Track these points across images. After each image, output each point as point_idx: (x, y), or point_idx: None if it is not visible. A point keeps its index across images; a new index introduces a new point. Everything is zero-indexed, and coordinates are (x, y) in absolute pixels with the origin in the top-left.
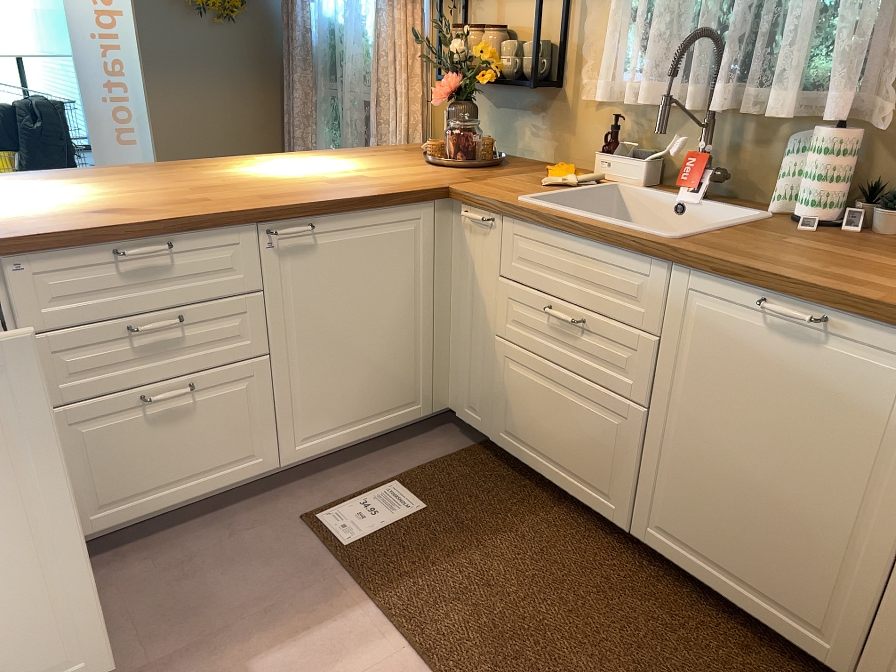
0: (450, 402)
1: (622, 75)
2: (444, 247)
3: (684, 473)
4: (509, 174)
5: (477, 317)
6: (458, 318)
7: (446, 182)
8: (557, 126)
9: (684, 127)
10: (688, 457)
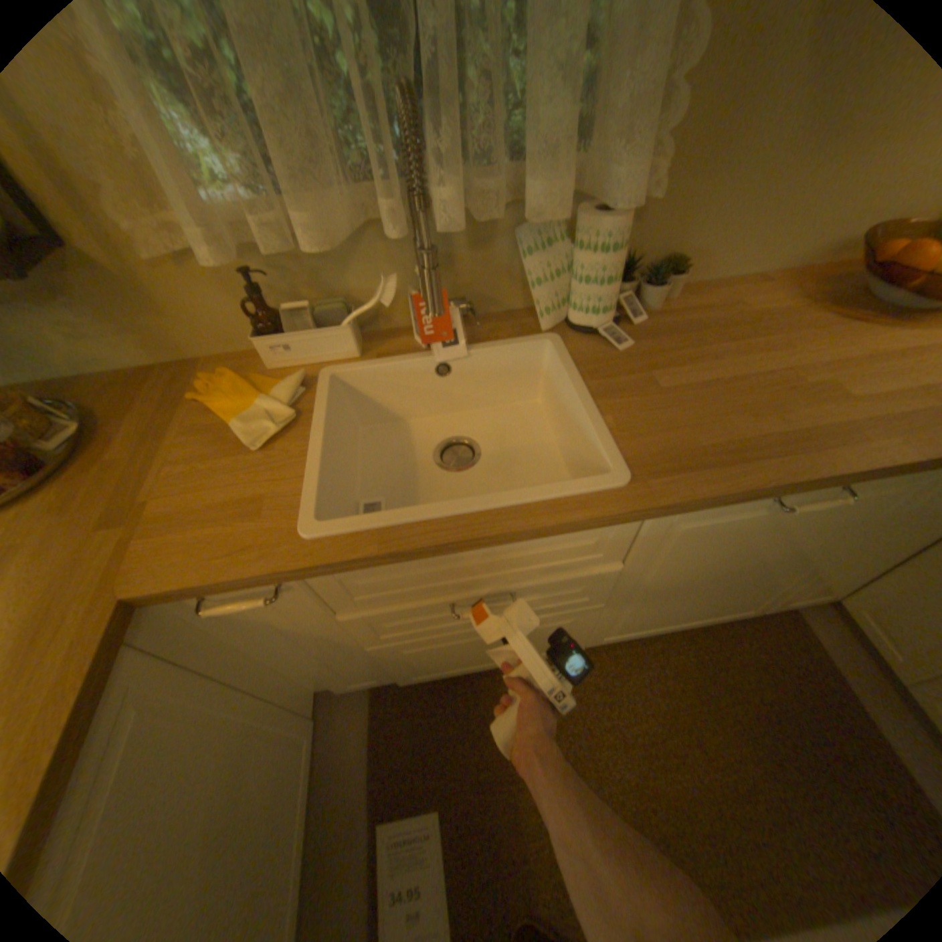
0: (314, 690)
1: (204, 186)
2: (187, 641)
3: (647, 610)
4: (143, 445)
5: (319, 648)
6: (275, 656)
7: (86, 586)
8: (113, 307)
9: (362, 247)
10: (653, 603)
